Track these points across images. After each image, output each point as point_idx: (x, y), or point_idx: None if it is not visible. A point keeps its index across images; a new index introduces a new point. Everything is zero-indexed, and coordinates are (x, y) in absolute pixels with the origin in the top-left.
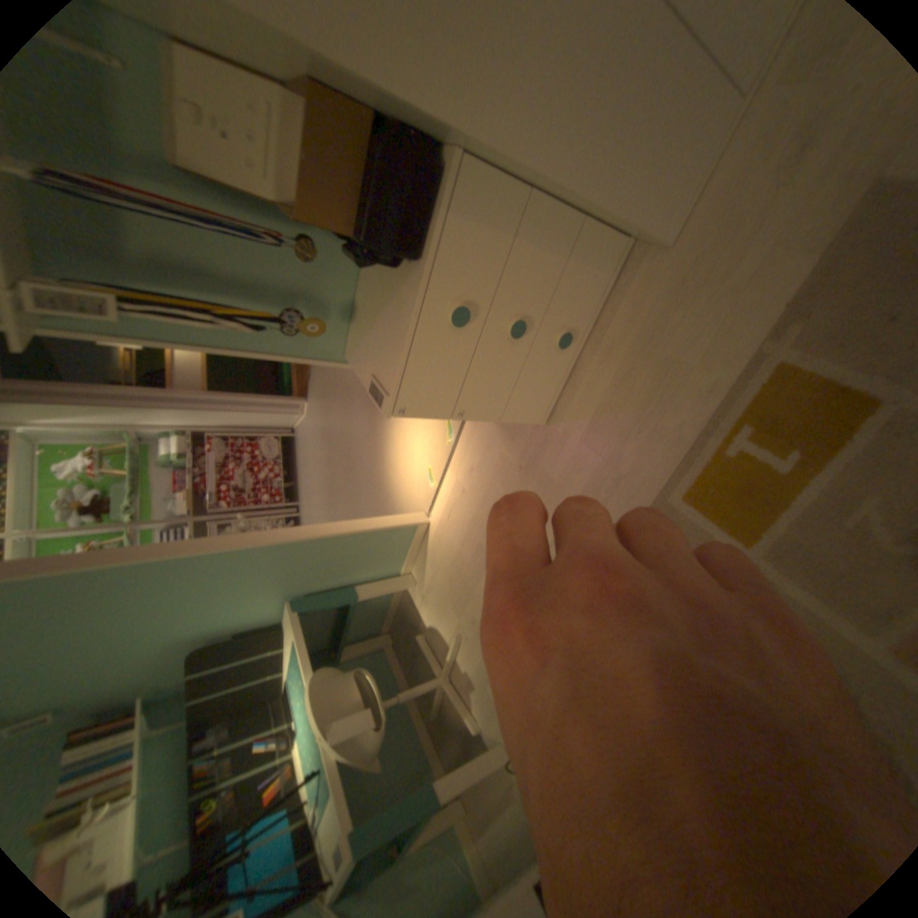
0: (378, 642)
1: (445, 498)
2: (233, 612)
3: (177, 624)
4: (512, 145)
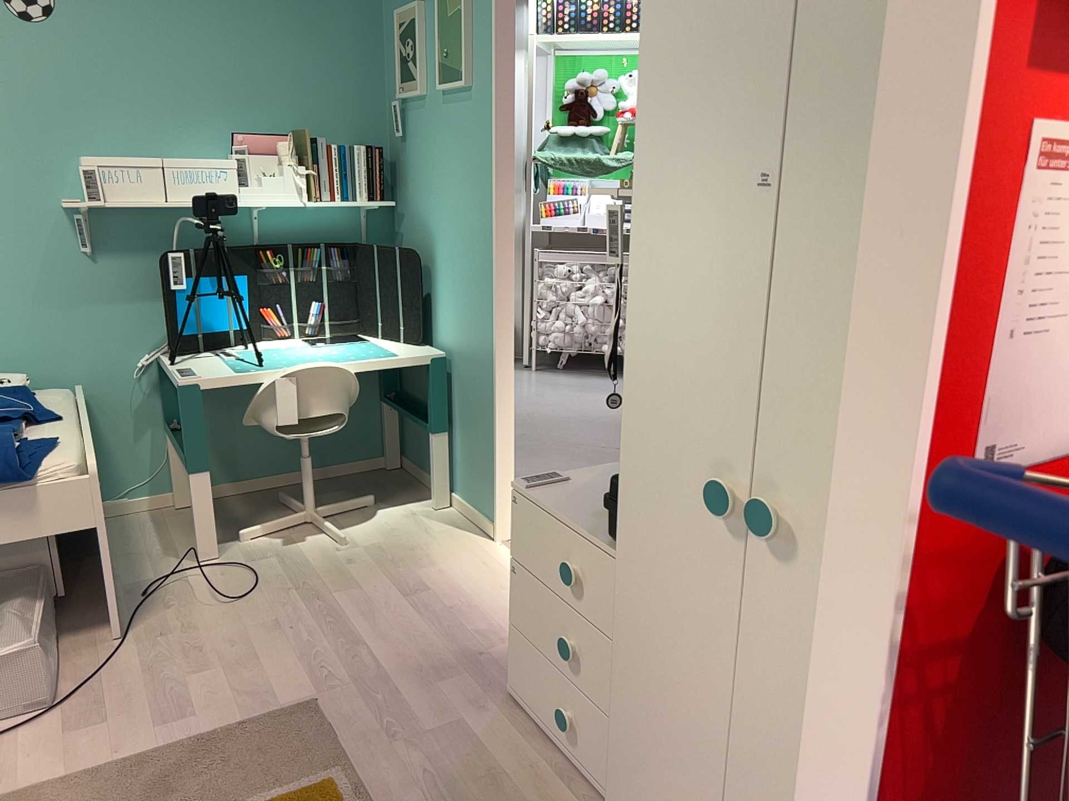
0: (388, 453)
1: (505, 567)
2: (444, 298)
3: (443, 247)
4: (618, 621)
